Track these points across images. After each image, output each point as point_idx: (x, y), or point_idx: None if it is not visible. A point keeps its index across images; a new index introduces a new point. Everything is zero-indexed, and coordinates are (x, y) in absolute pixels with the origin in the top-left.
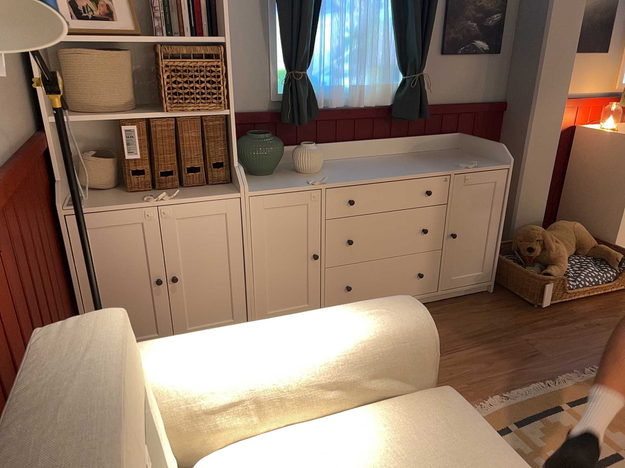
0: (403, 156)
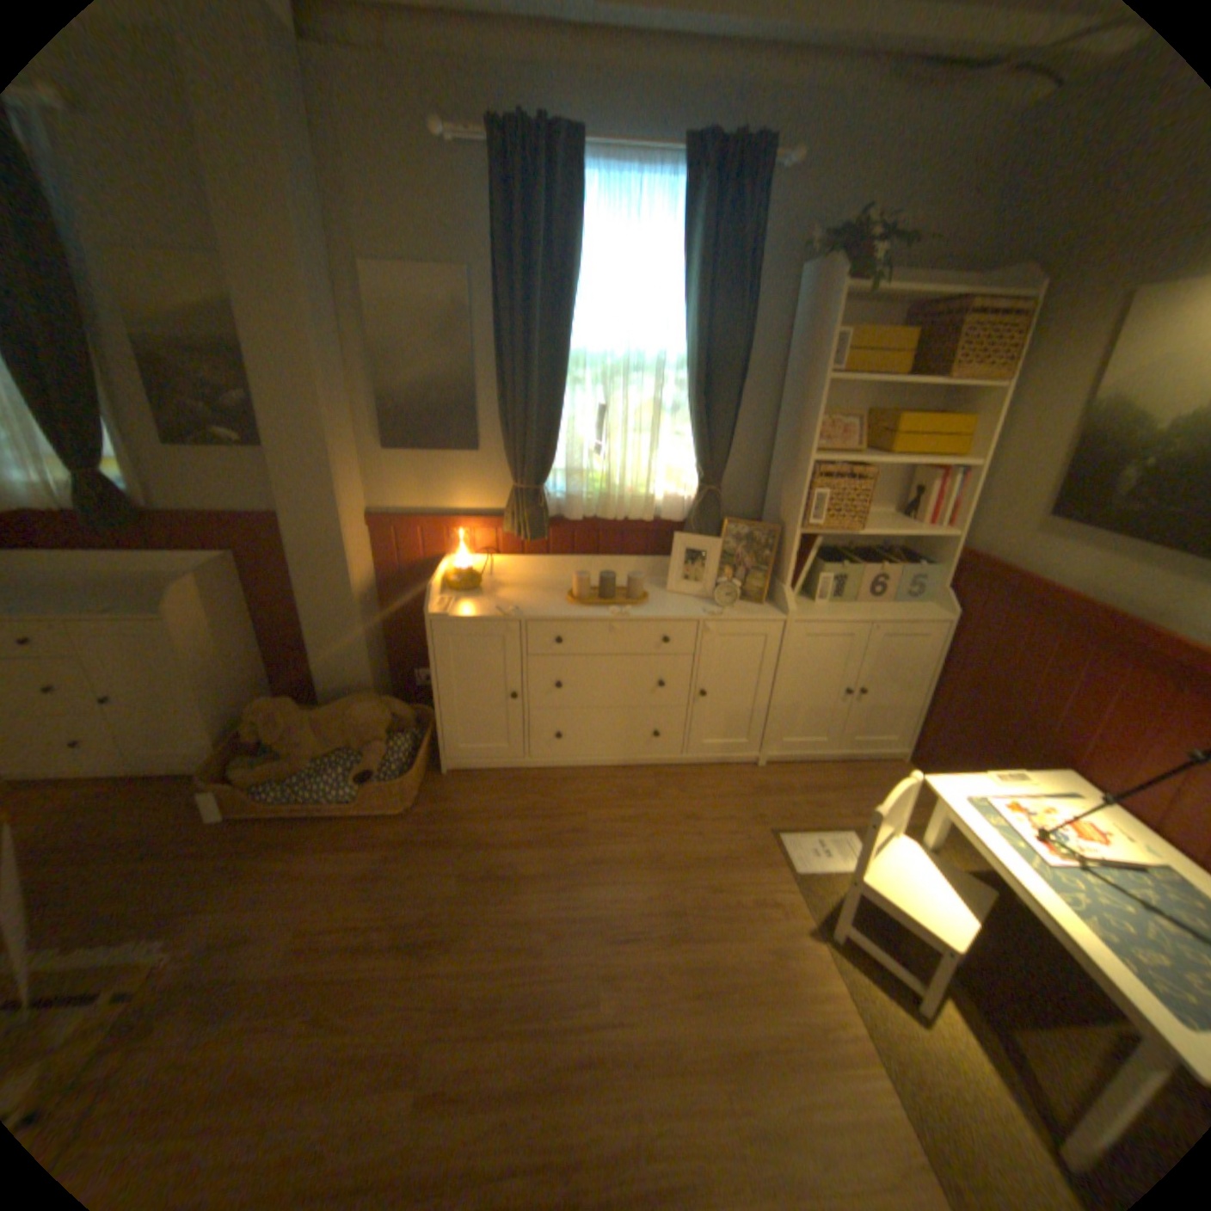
0: (122, 579)
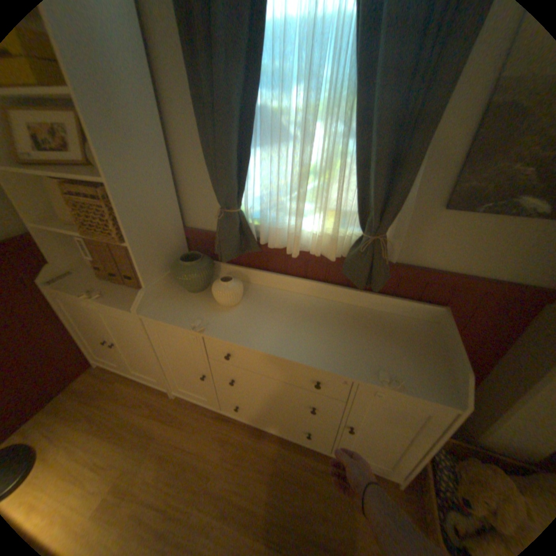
0: (351, 311)
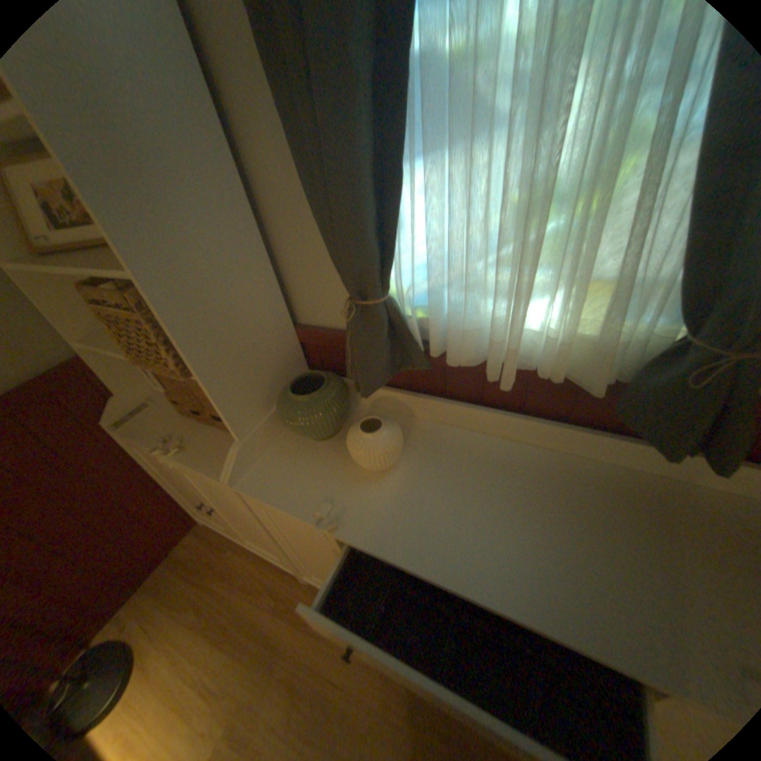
0: (631, 485)
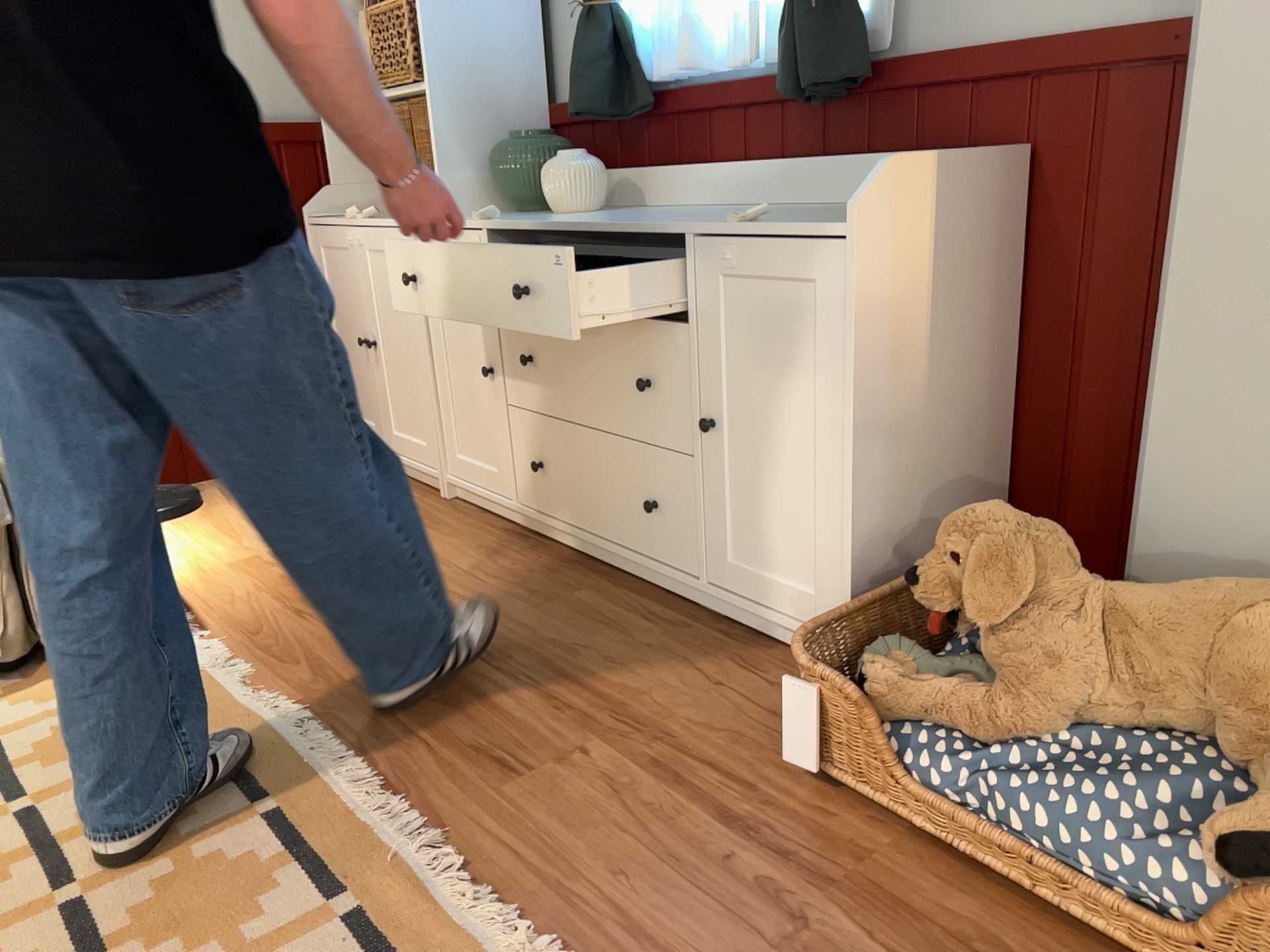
0: (808, 208)
